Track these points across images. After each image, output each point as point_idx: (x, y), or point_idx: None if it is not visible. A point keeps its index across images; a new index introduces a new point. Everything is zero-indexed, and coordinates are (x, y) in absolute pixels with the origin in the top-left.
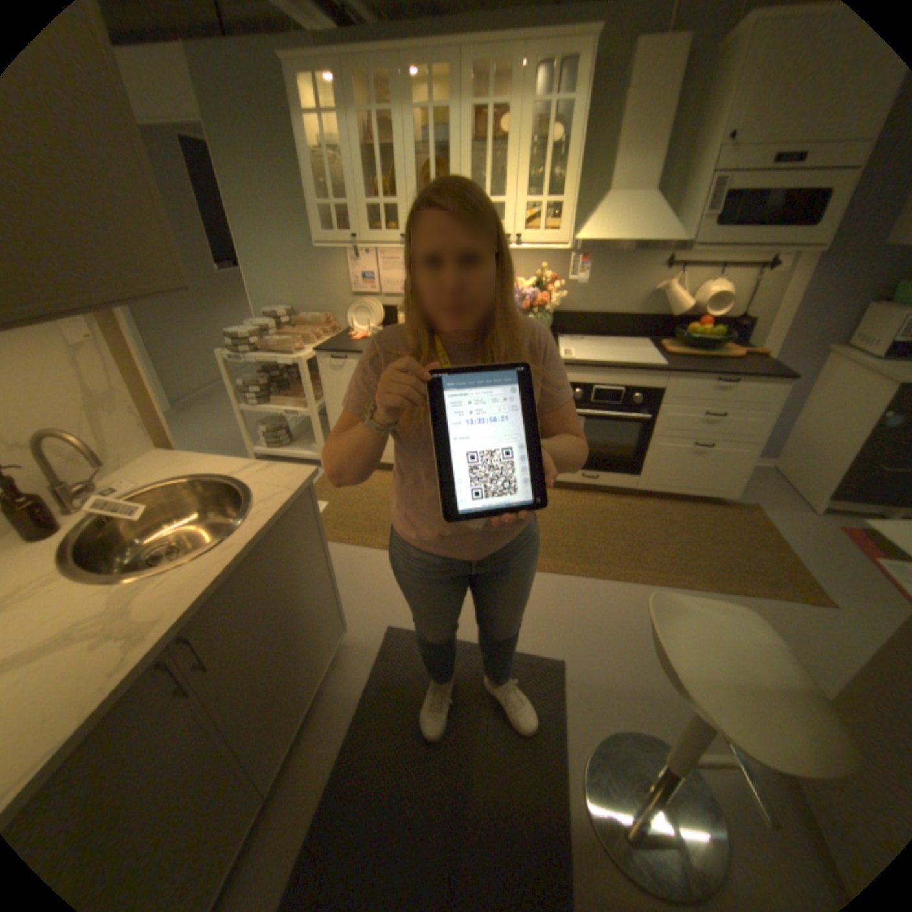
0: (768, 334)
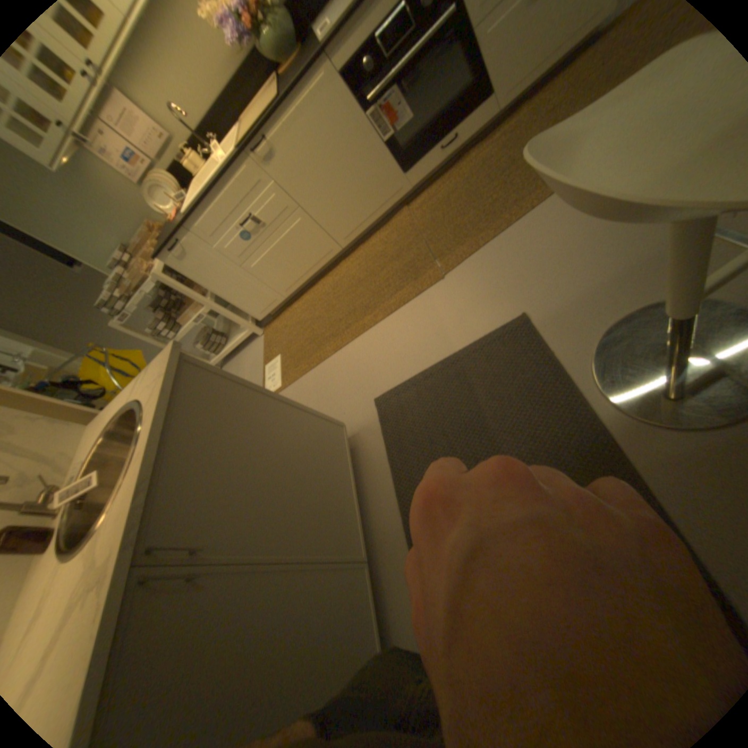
0: None
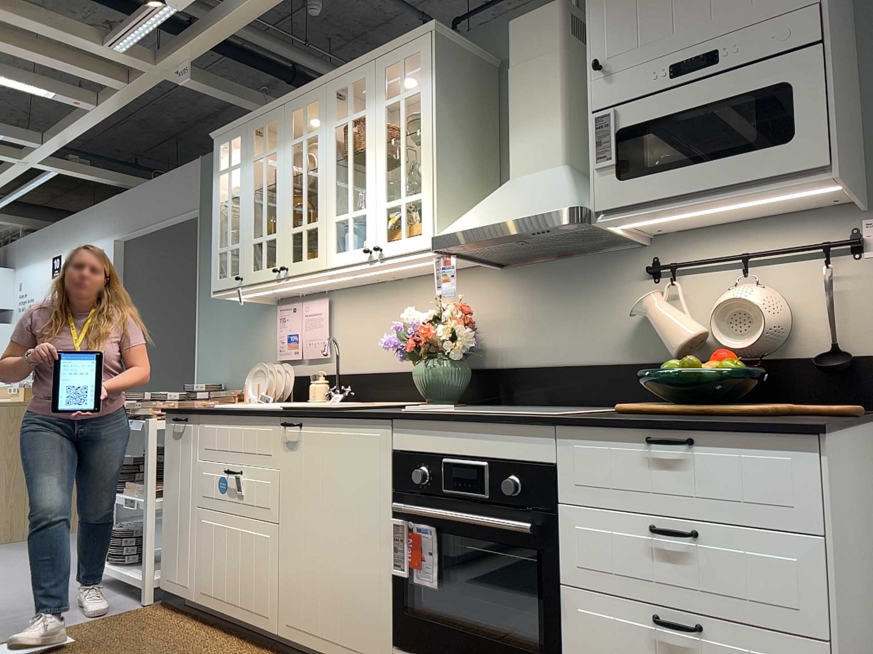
0: None
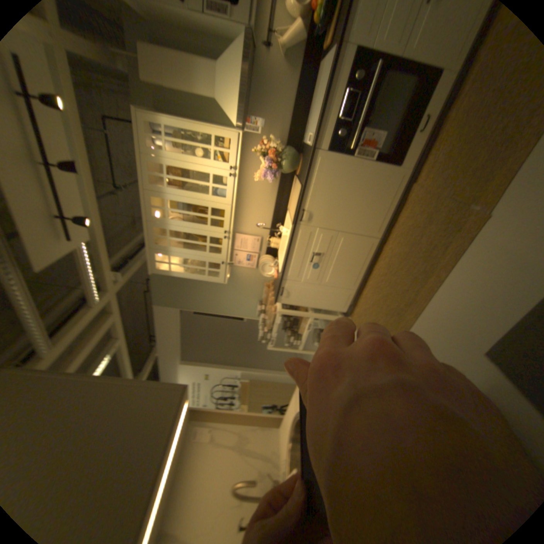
0: None
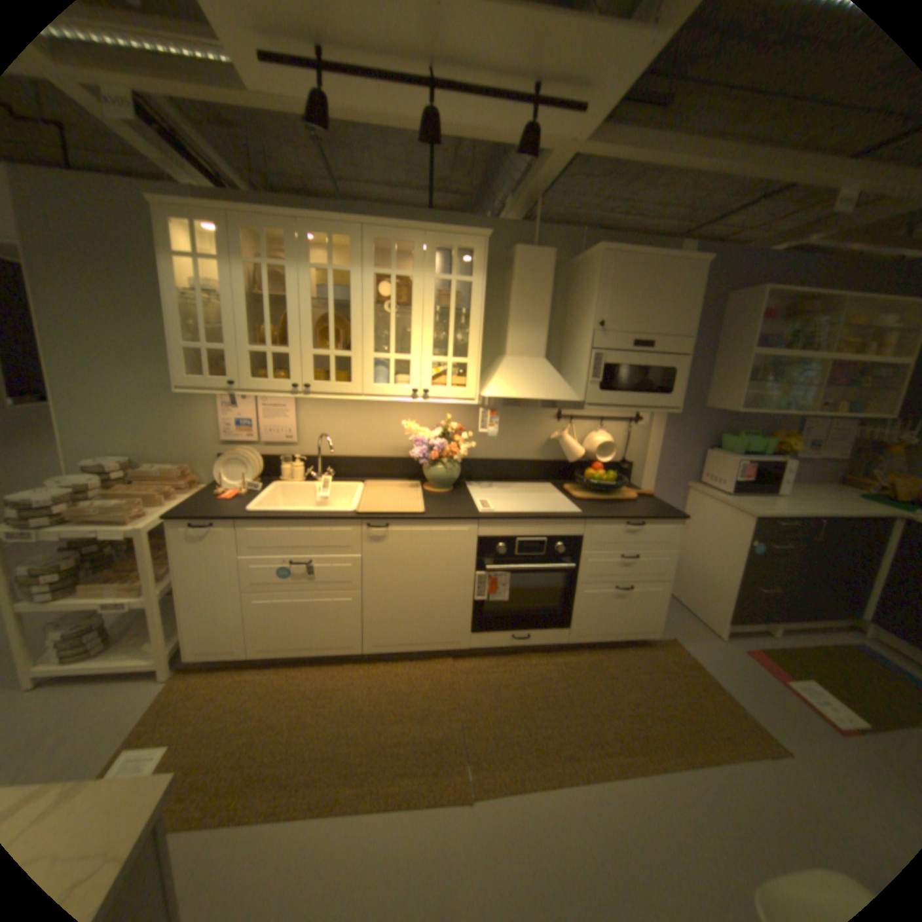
0: (643, 475)
